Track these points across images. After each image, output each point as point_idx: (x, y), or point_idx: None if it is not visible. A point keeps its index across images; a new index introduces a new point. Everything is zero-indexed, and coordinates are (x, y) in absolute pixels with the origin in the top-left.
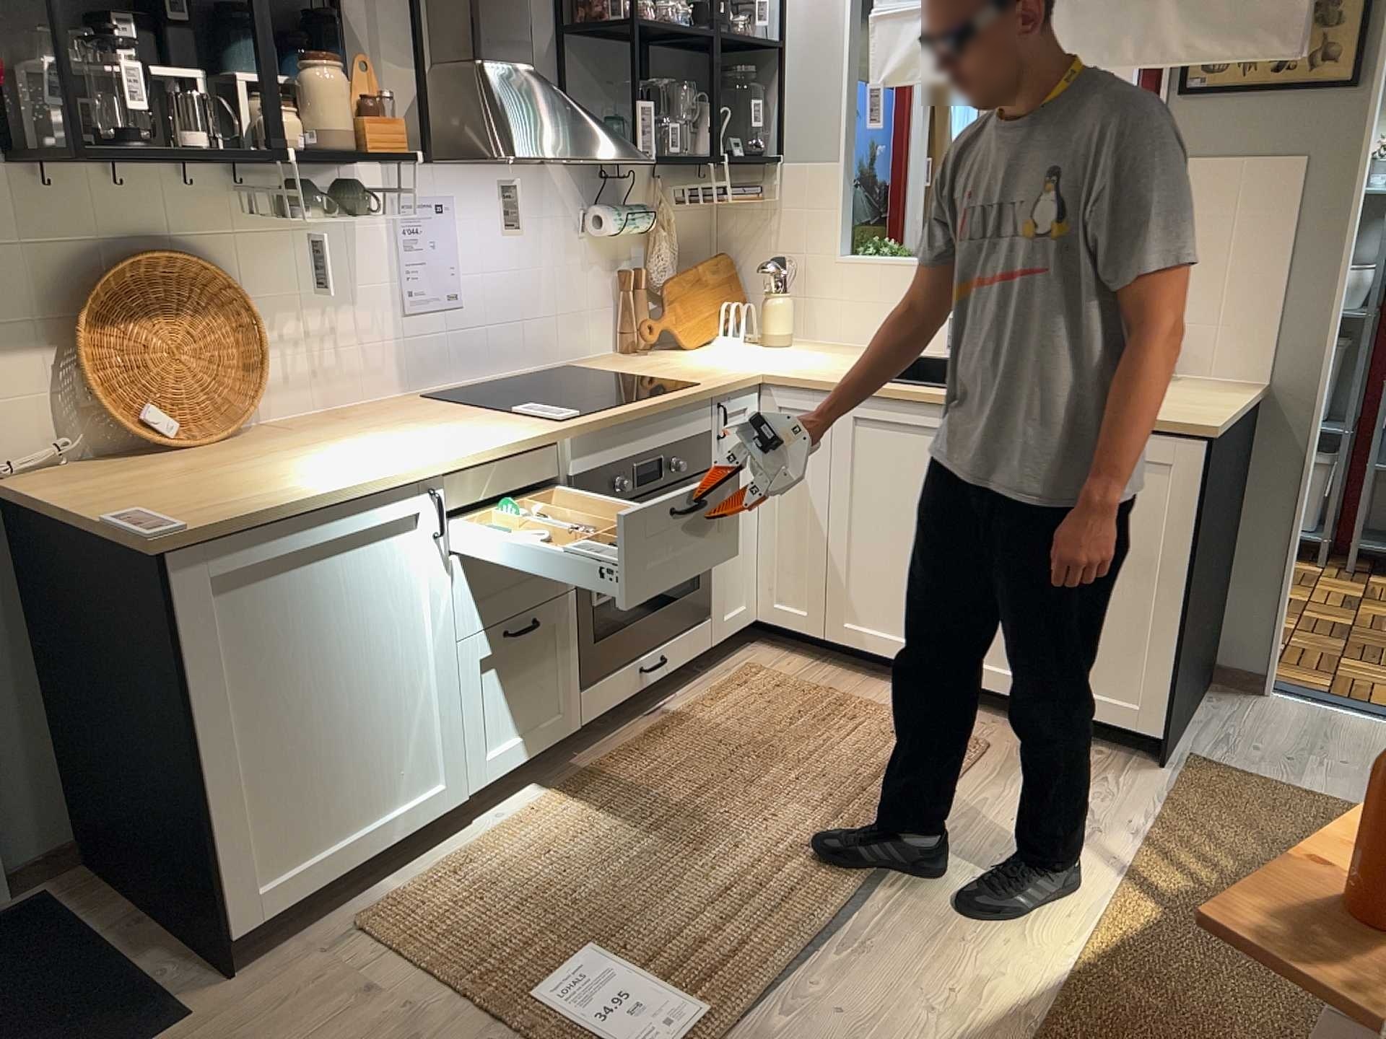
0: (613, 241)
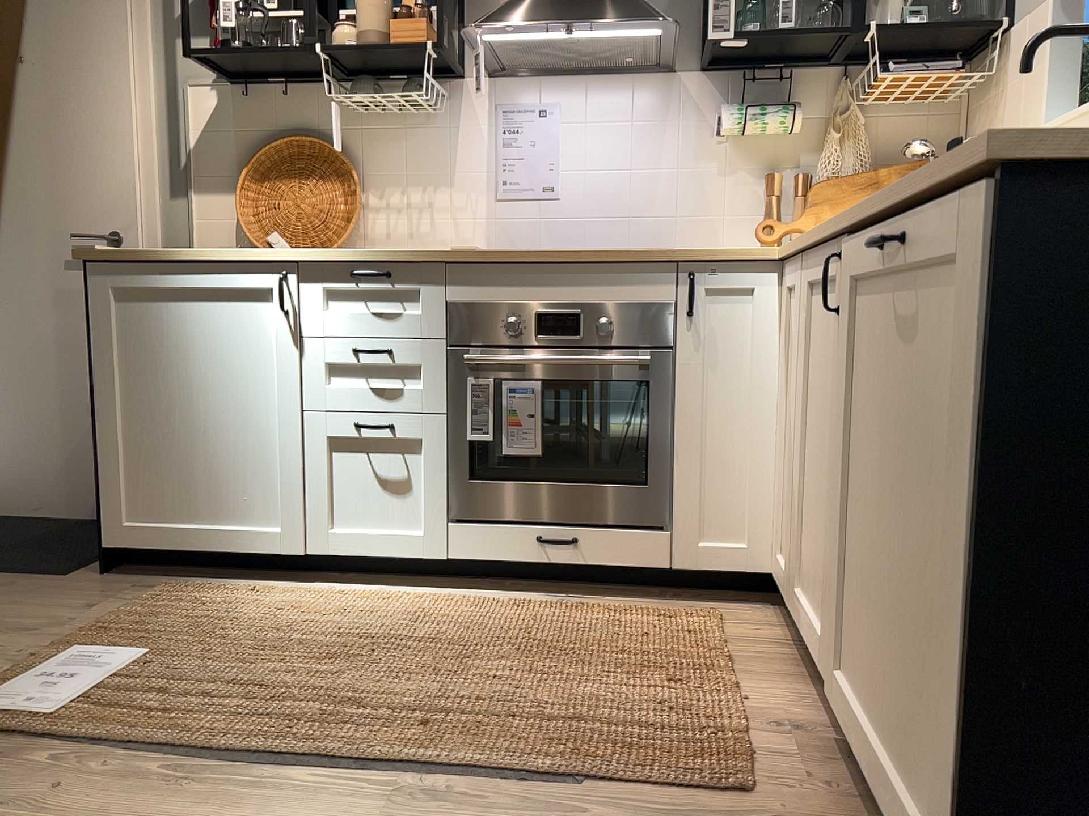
0: (767, 149)
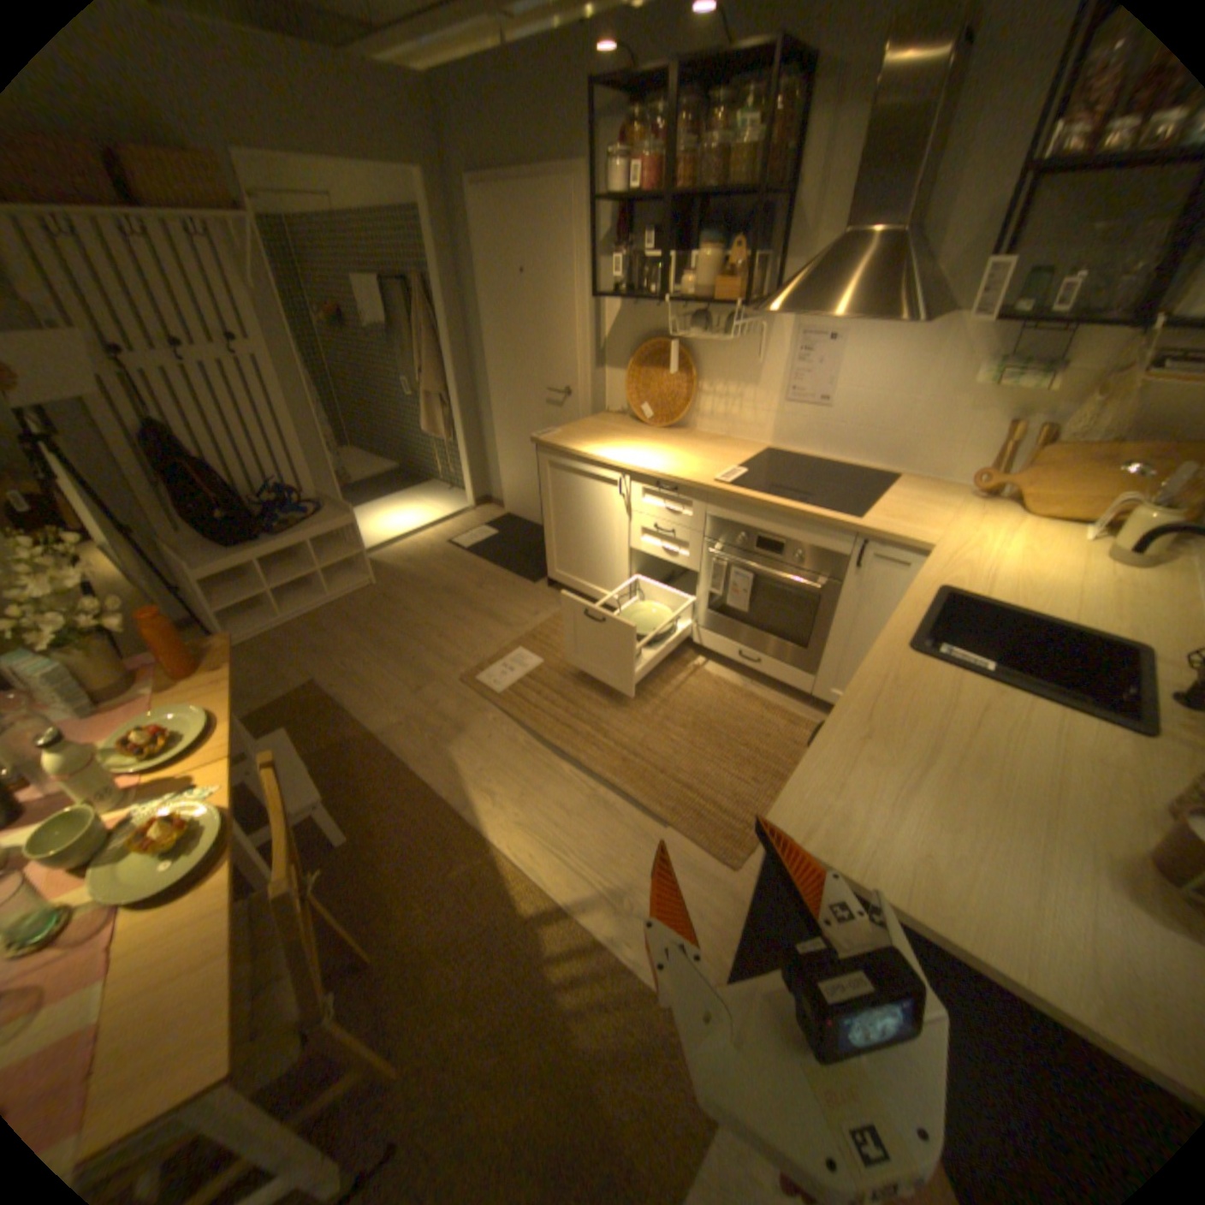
0: (1028, 392)
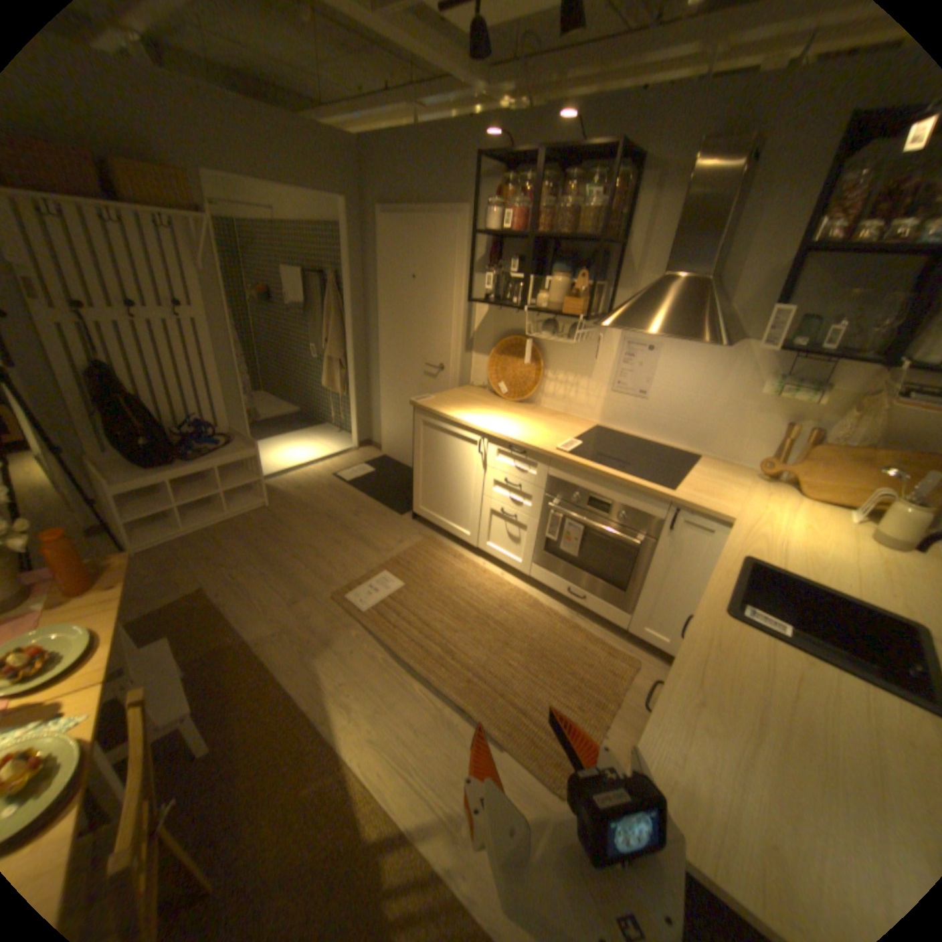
0: (801, 403)
